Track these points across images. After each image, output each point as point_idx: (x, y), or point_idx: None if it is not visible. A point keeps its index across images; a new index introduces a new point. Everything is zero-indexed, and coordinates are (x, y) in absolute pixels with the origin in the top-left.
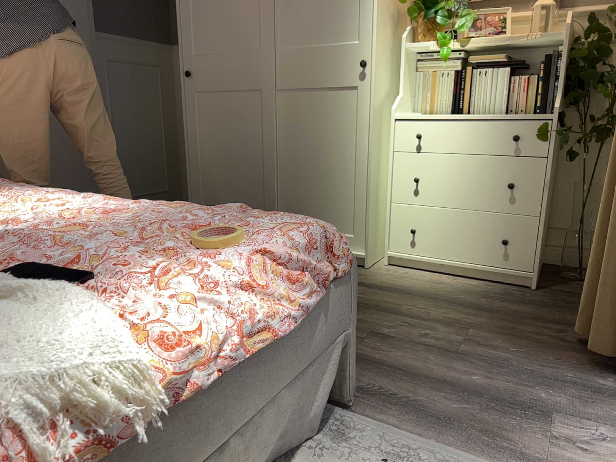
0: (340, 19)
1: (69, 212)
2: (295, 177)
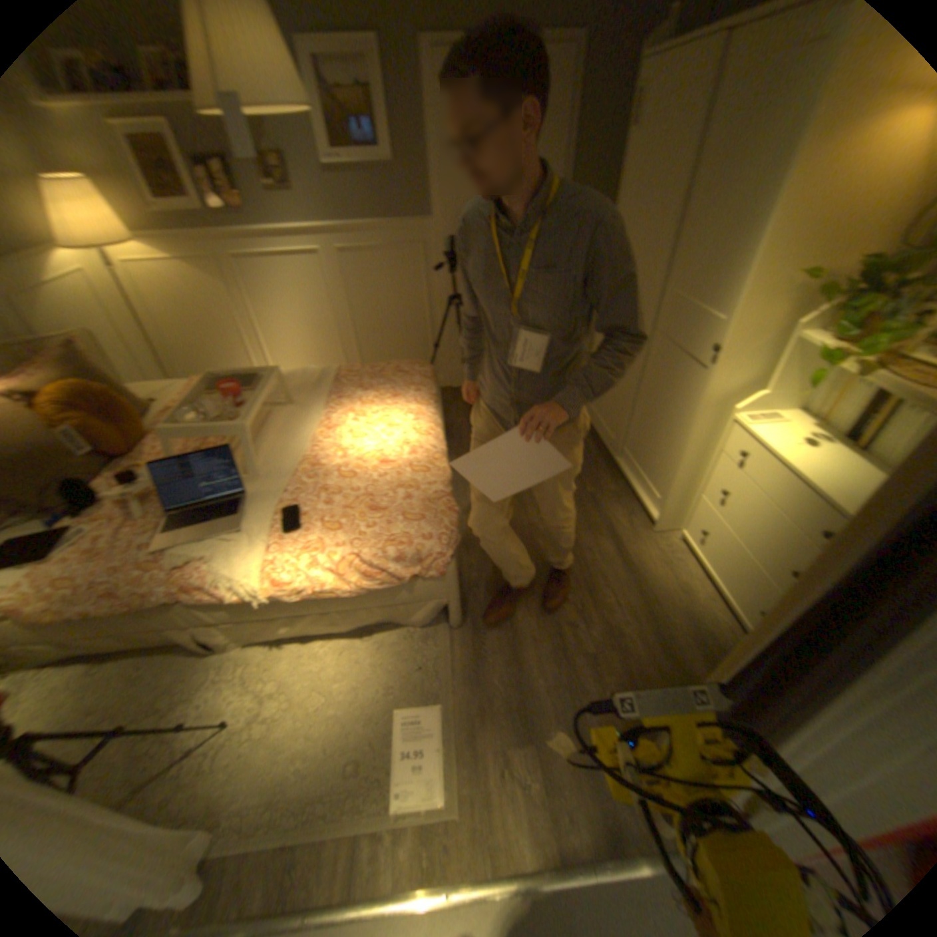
0: (723, 281)
1: (379, 447)
2: (644, 416)
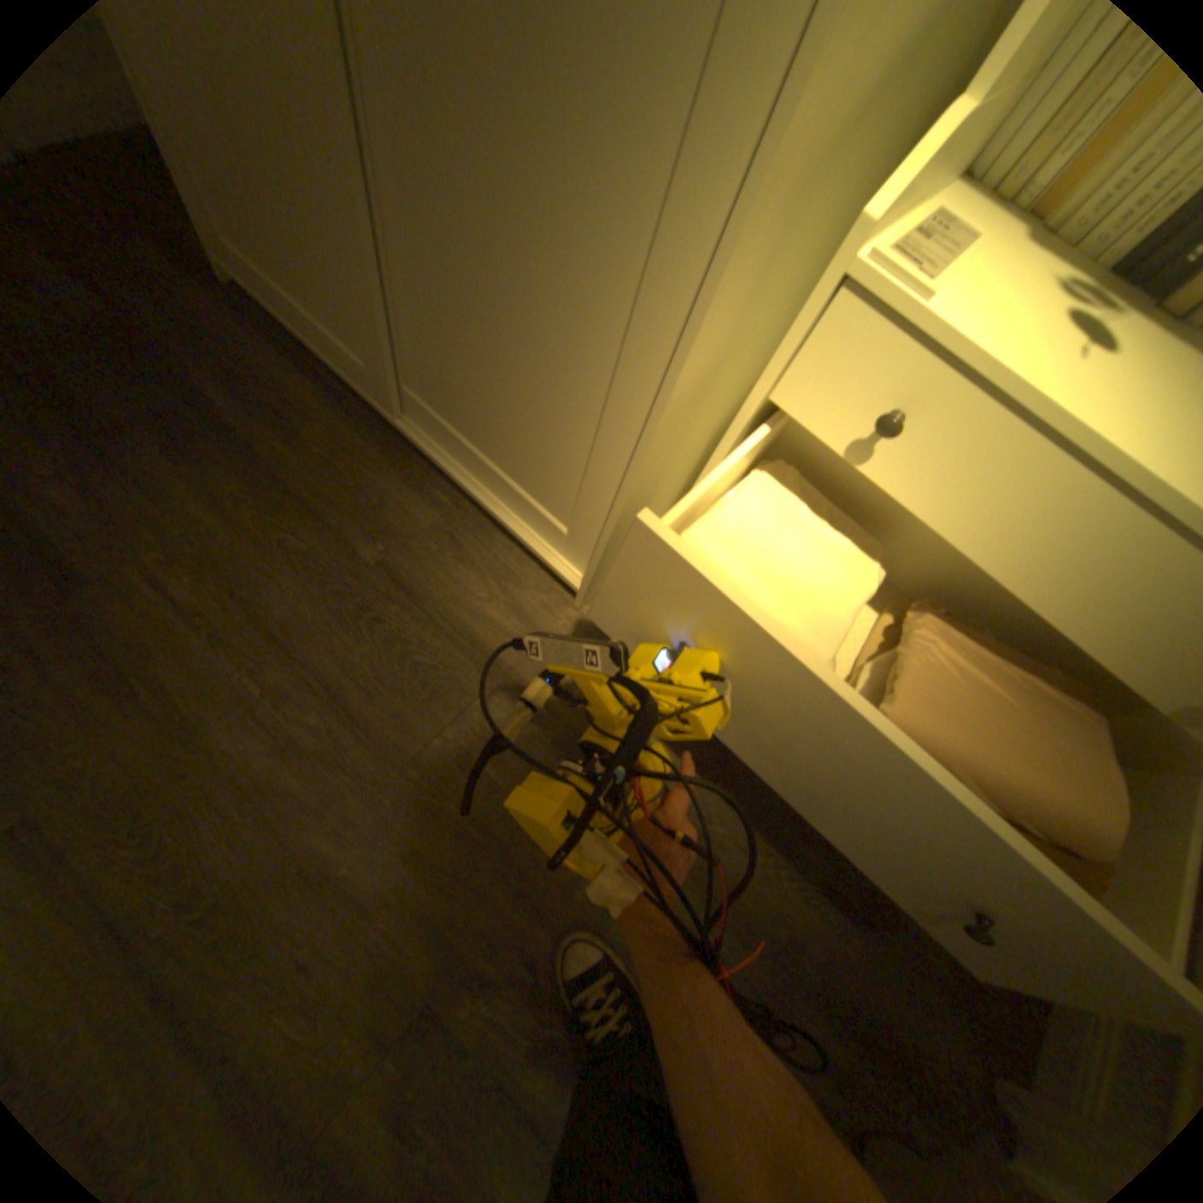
0: None
1: None
2: (431, 281)
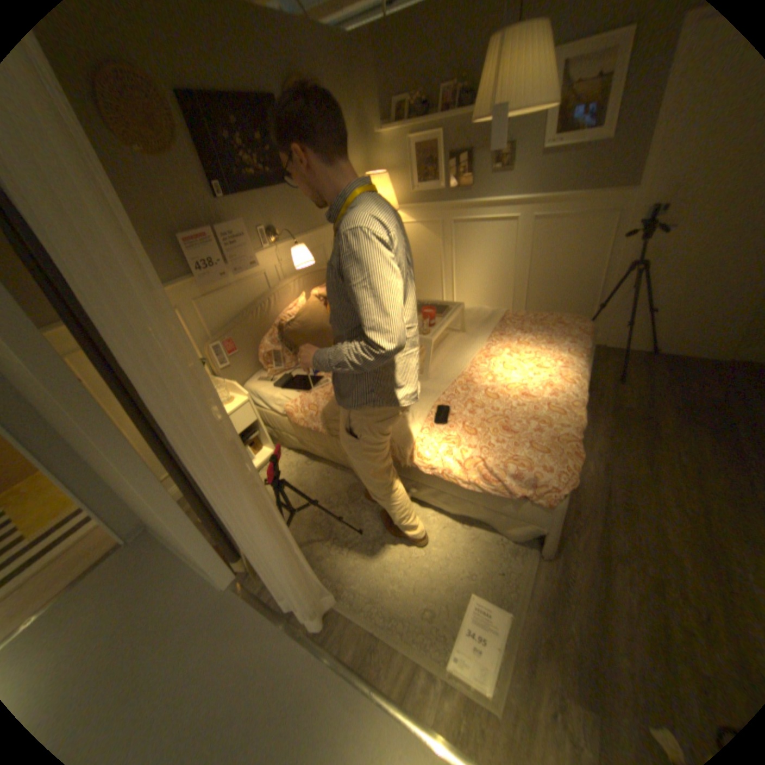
0: None
1: (525, 382)
2: None
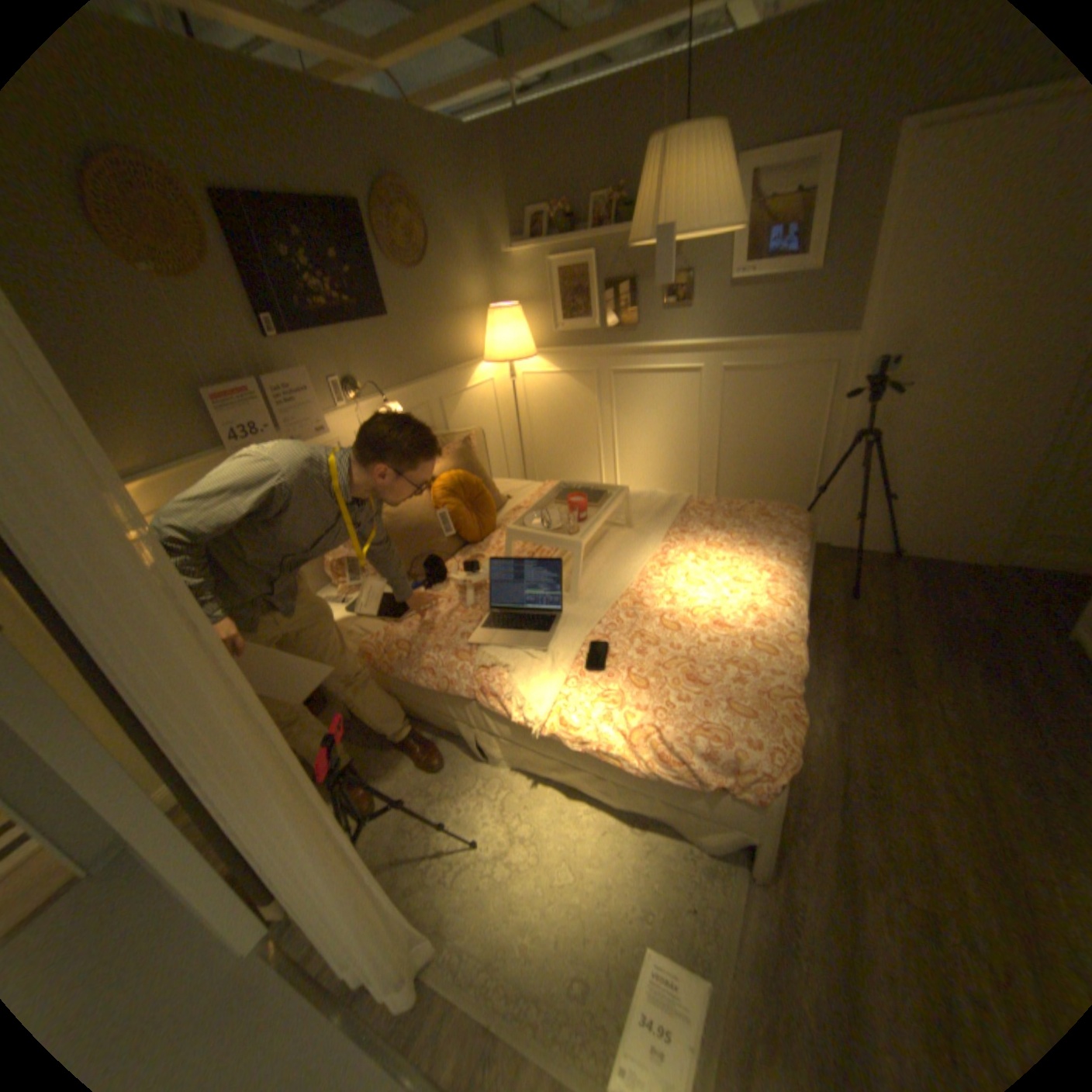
0: None
1: (718, 605)
2: None
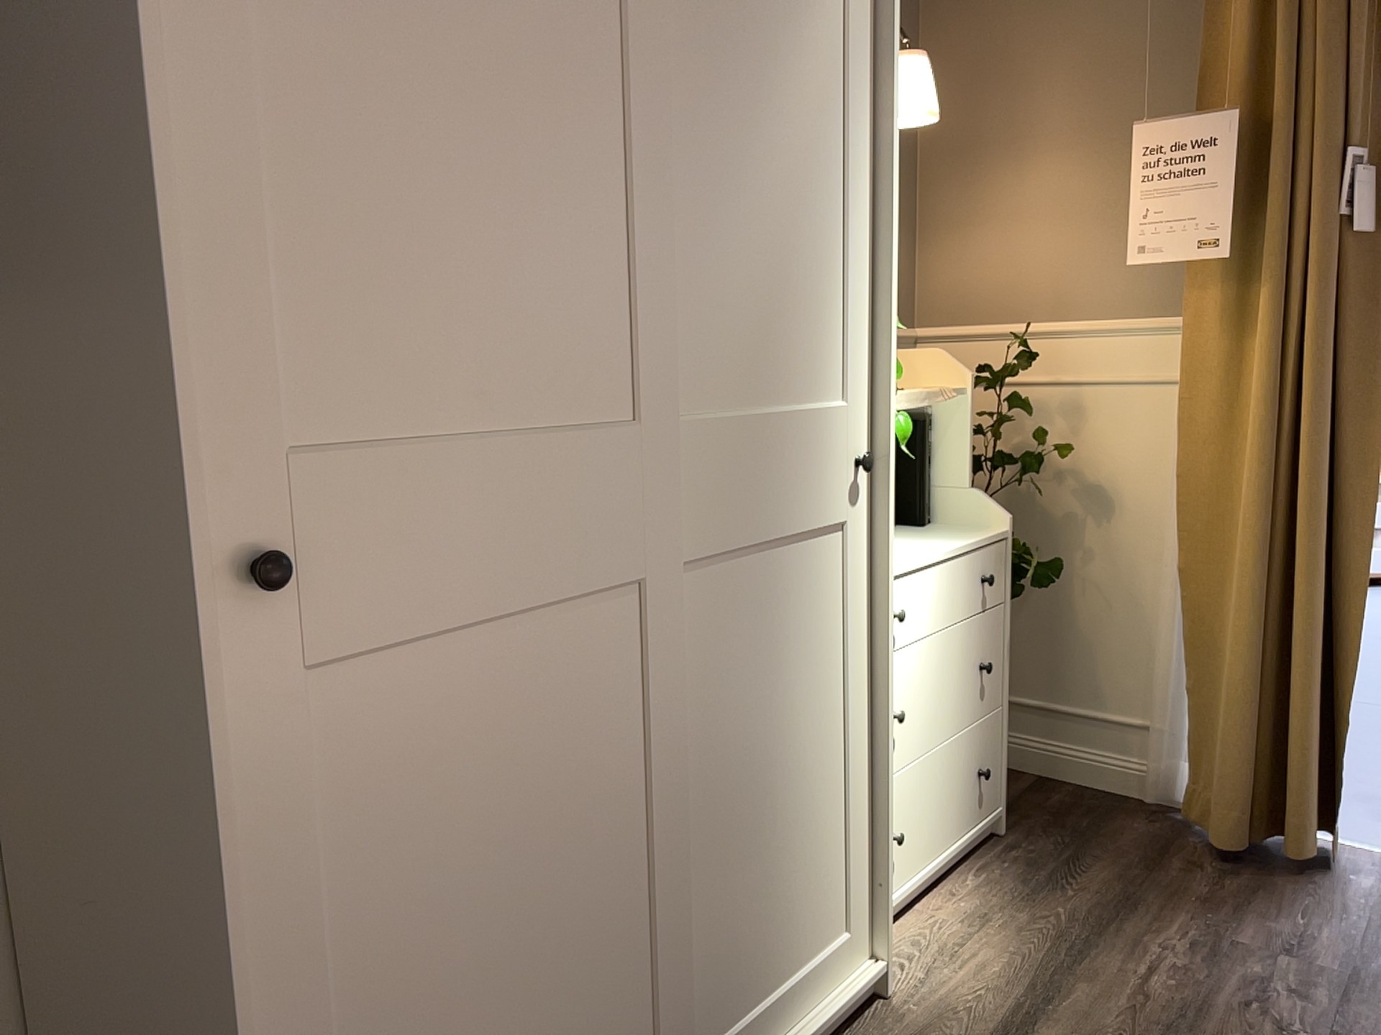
0: (814, 335)
1: None
2: (721, 857)
